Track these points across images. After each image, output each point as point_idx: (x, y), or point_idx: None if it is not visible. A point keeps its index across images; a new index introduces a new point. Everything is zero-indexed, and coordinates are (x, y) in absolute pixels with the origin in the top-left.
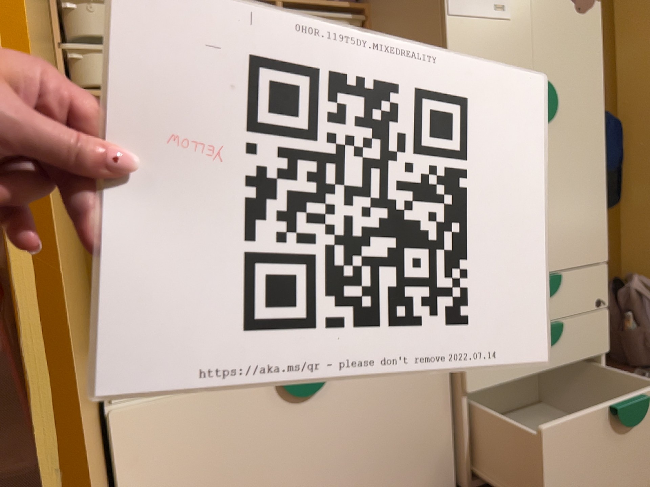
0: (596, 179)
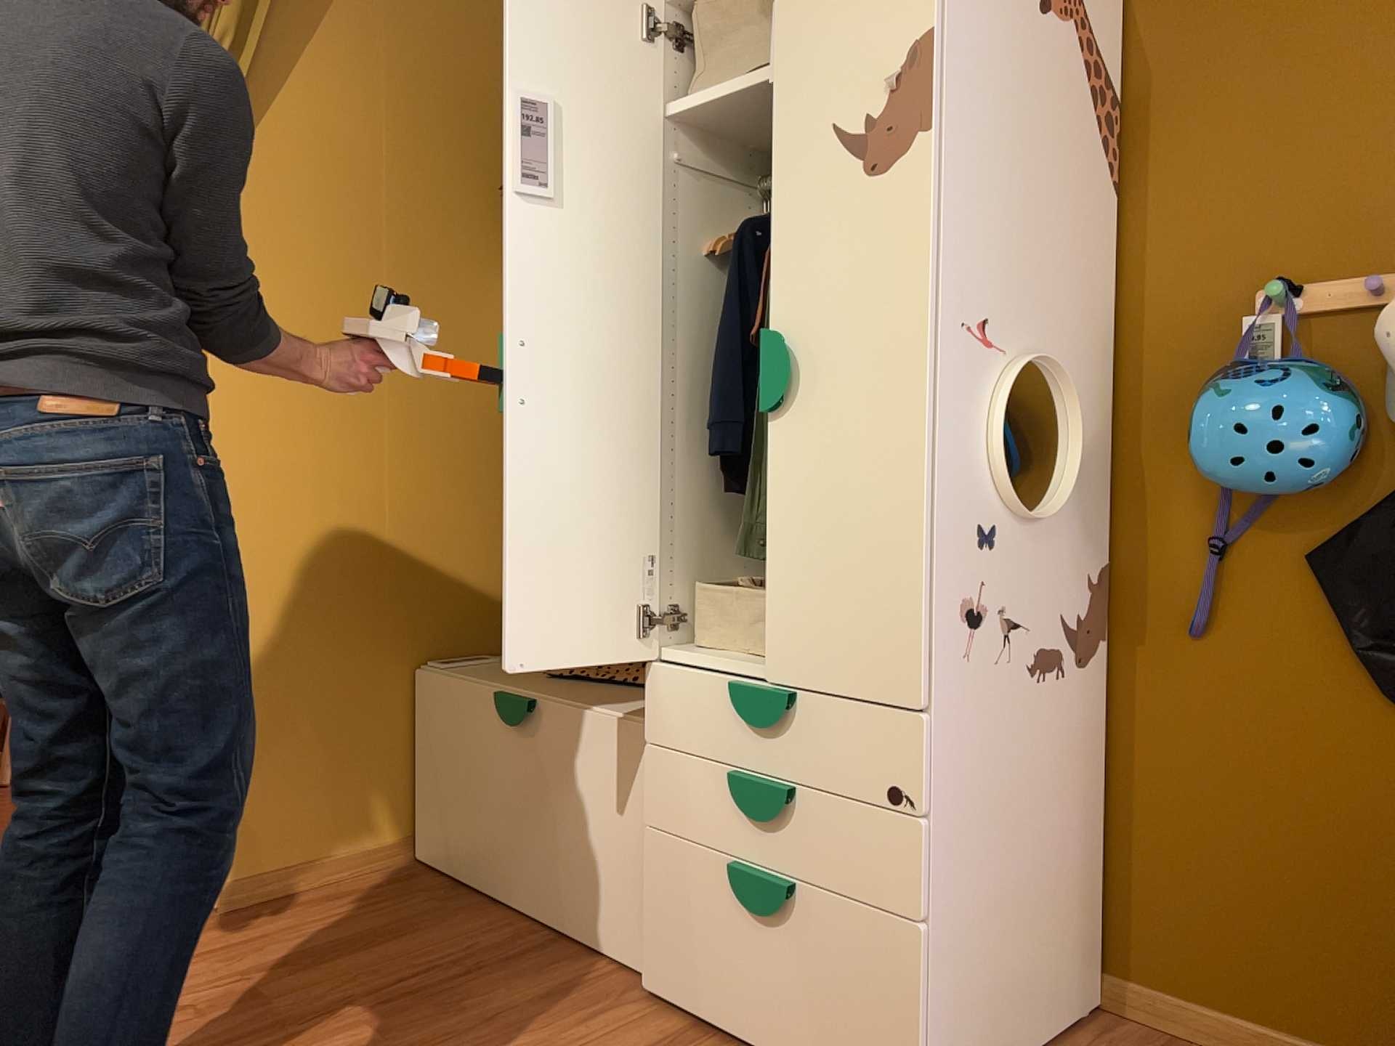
0: (895, 521)
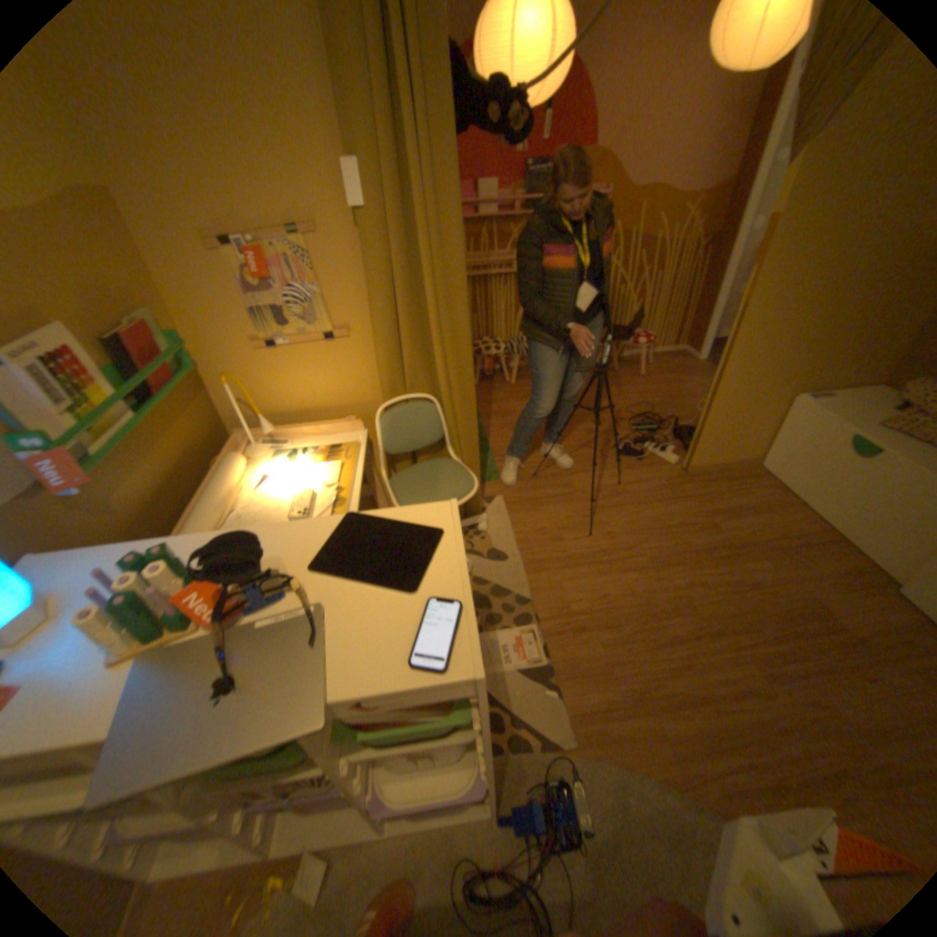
0: None
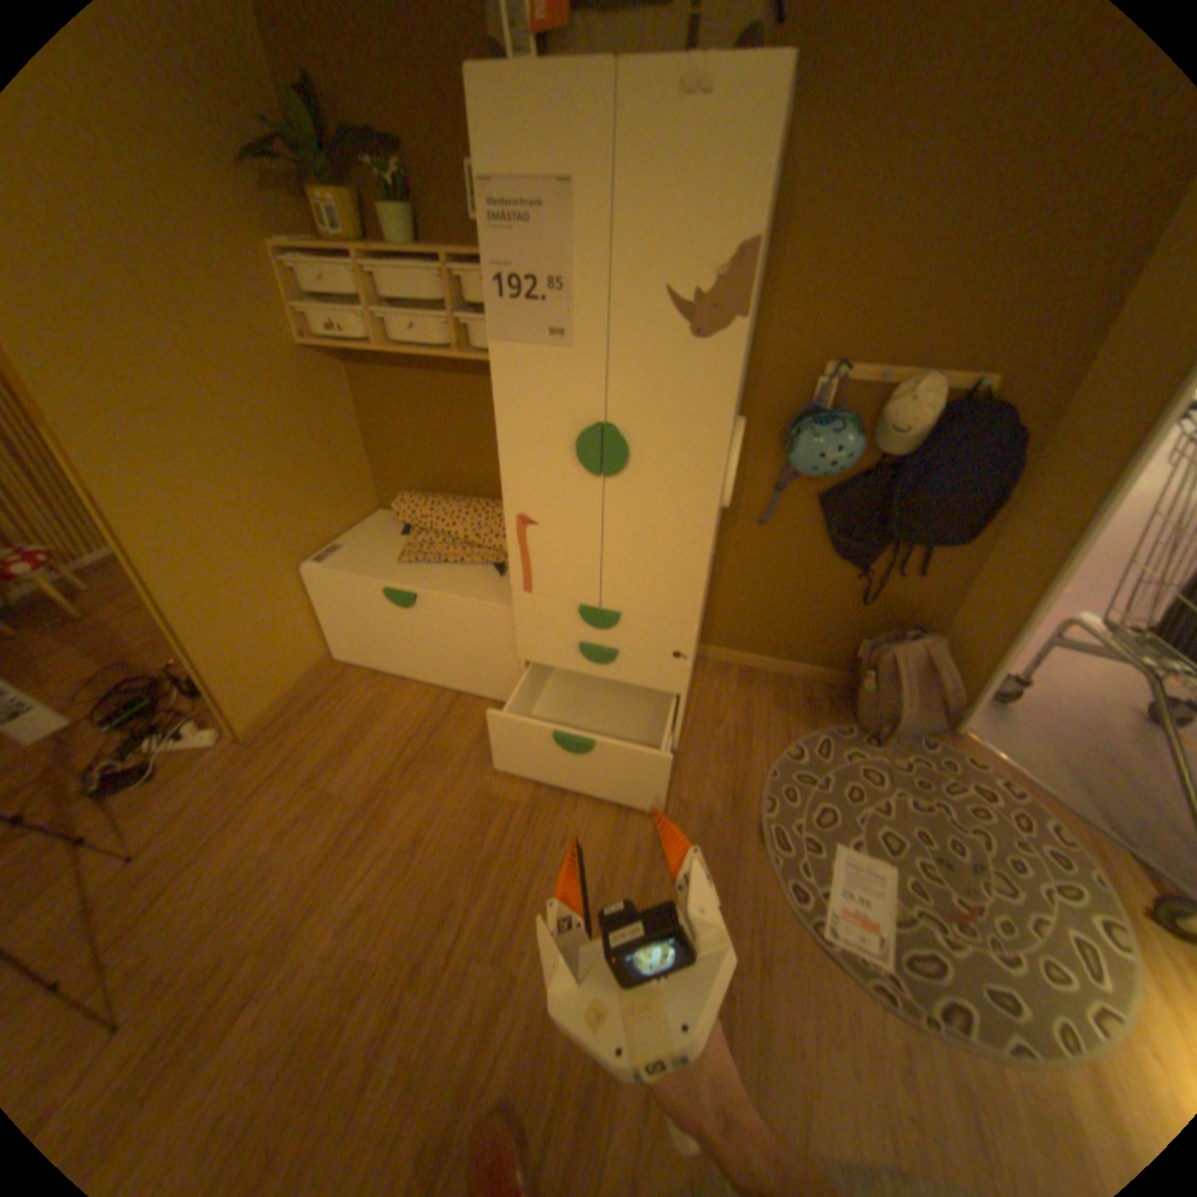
0: (689, 547)
